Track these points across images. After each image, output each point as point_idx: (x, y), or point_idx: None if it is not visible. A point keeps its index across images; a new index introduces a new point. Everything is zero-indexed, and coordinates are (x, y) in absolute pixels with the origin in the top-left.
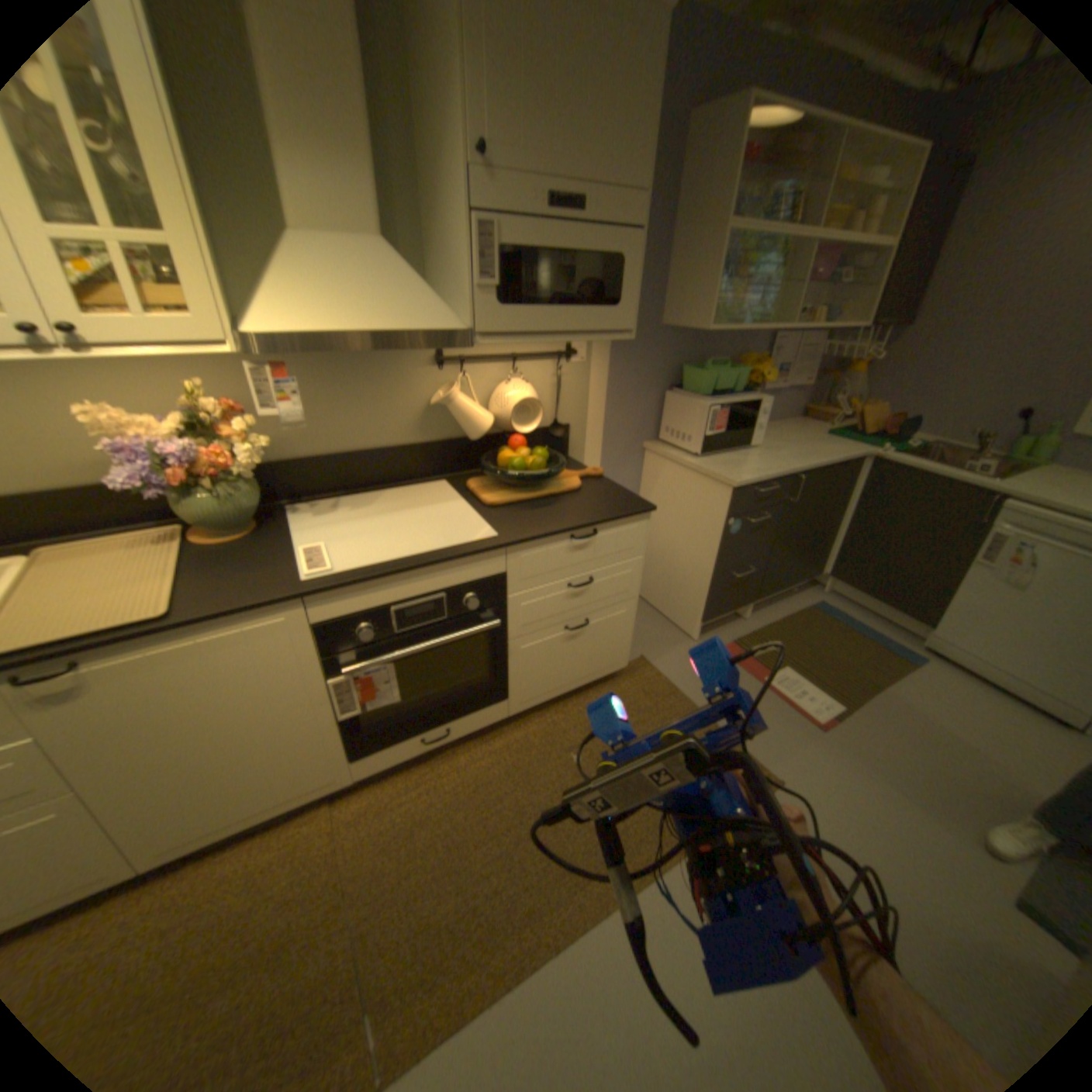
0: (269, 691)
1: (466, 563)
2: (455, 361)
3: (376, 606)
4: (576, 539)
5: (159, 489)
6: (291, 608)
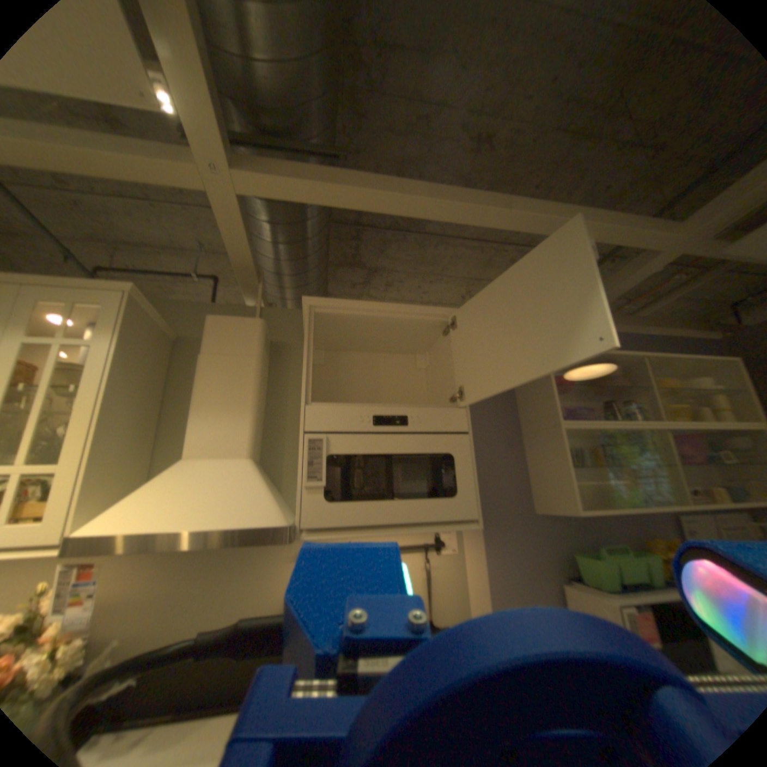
0: None
1: None
2: None
3: None
4: None
5: None
6: None
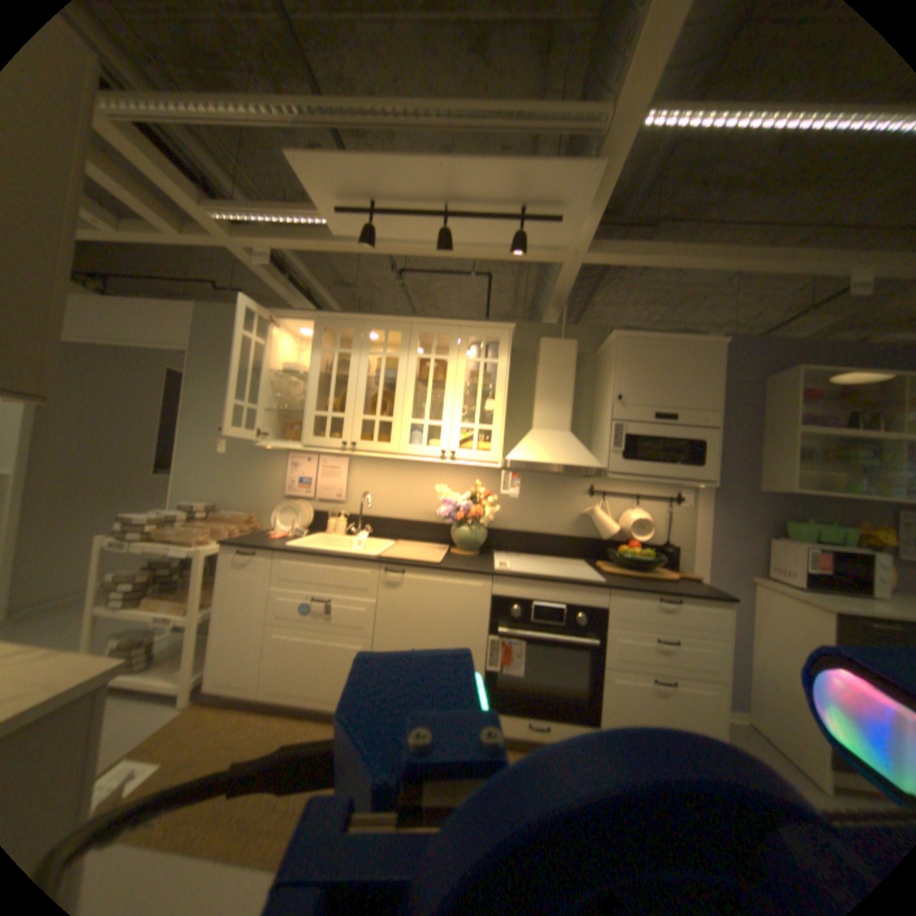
0: (459, 626)
1: (581, 591)
2: (599, 493)
3: (523, 600)
4: (663, 601)
5: (448, 521)
6: (484, 580)
